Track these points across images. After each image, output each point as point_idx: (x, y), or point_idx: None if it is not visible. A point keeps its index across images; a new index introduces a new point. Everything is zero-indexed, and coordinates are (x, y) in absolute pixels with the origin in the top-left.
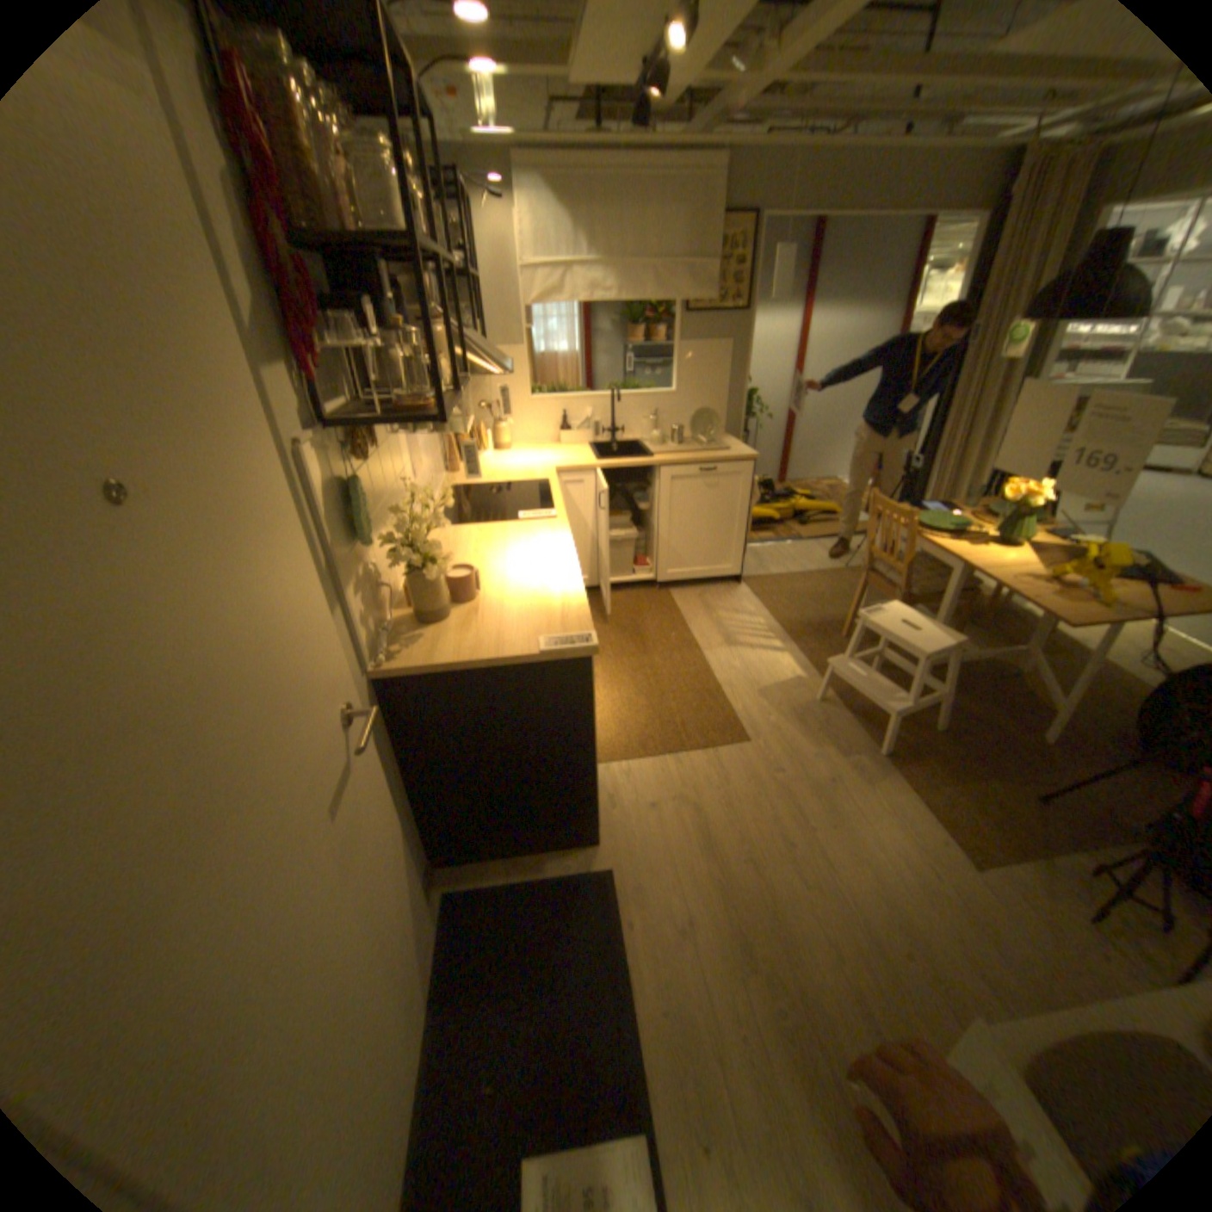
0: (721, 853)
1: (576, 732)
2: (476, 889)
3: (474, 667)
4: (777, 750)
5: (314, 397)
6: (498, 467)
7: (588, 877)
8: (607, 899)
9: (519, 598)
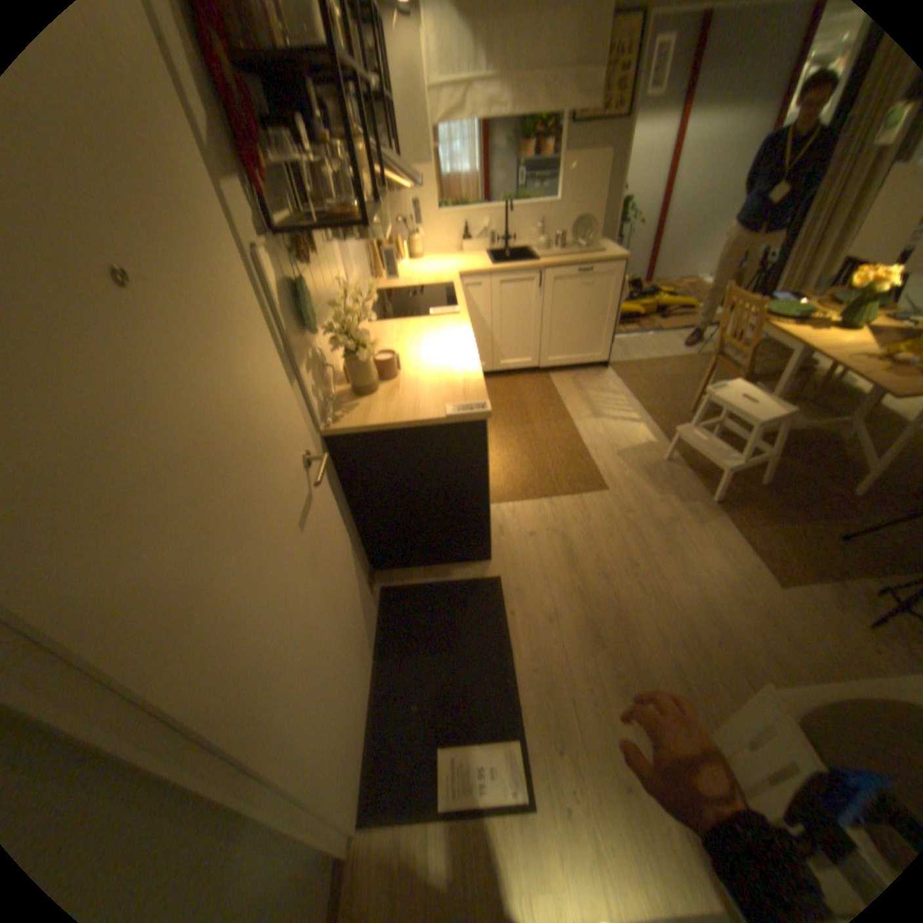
0: (581, 568)
1: (474, 477)
2: (404, 584)
3: (397, 427)
4: (629, 495)
5: (264, 207)
6: (413, 272)
7: (483, 580)
8: (496, 595)
9: (430, 375)
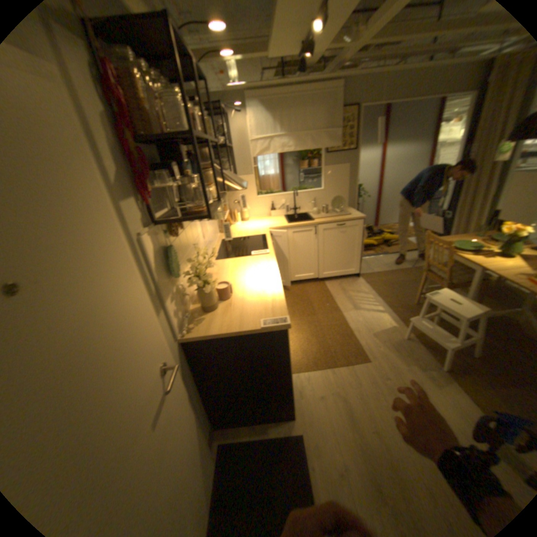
0: (359, 428)
1: (280, 366)
2: (233, 444)
3: (227, 336)
4: (385, 367)
5: (148, 212)
6: (242, 229)
7: (289, 440)
8: (299, 453)
9: (250, 297)
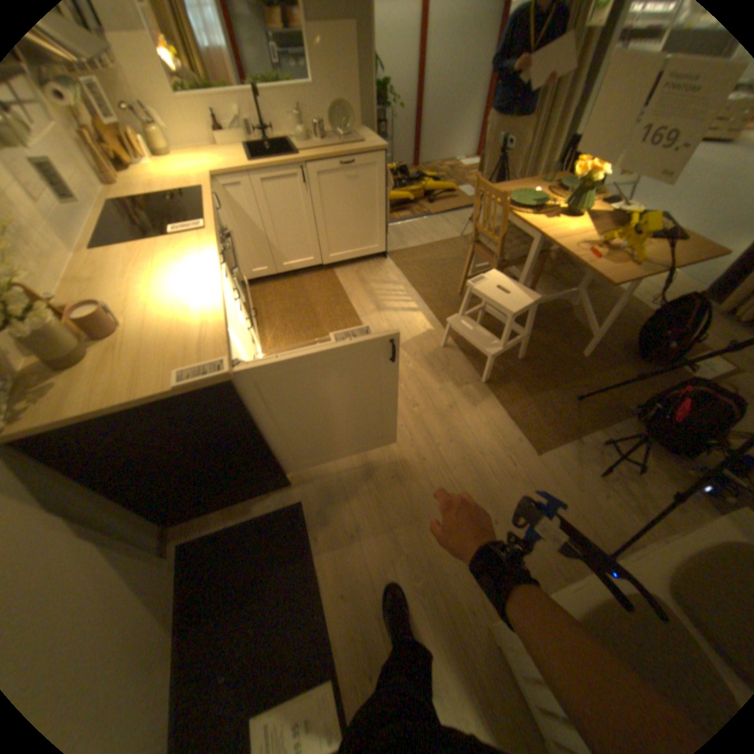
0: (376, 474)
1: (242, 432)
2: (202, 537)
3: (111, 411)
4: (413, 390)
5: None
6: (156, 175)
7: (284, 511)
8: (298, 524)
9: (160, 325)
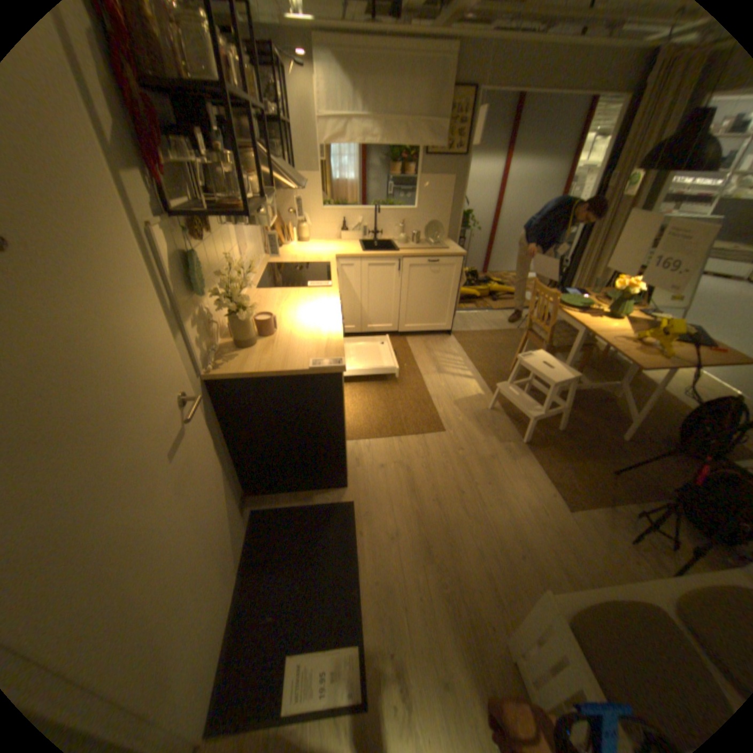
0: (420, 495)
1: (333, 419)
2: (271, 509)
3: (268, 375)
4: (461, 436)
5: (163, 195)
6: (299, 252)
7: (339, 505)
8: (349, 518)
9: (301, 335)
